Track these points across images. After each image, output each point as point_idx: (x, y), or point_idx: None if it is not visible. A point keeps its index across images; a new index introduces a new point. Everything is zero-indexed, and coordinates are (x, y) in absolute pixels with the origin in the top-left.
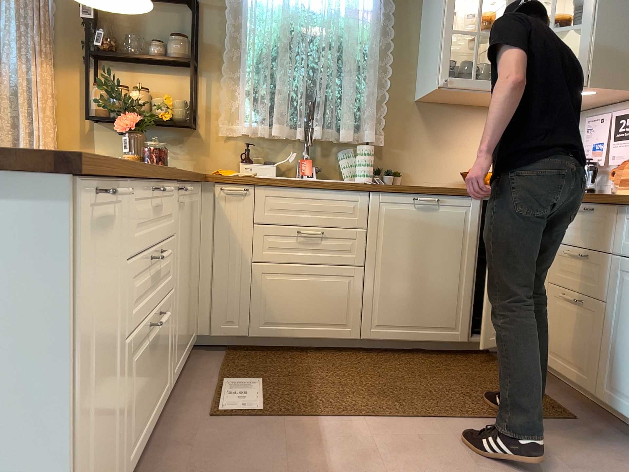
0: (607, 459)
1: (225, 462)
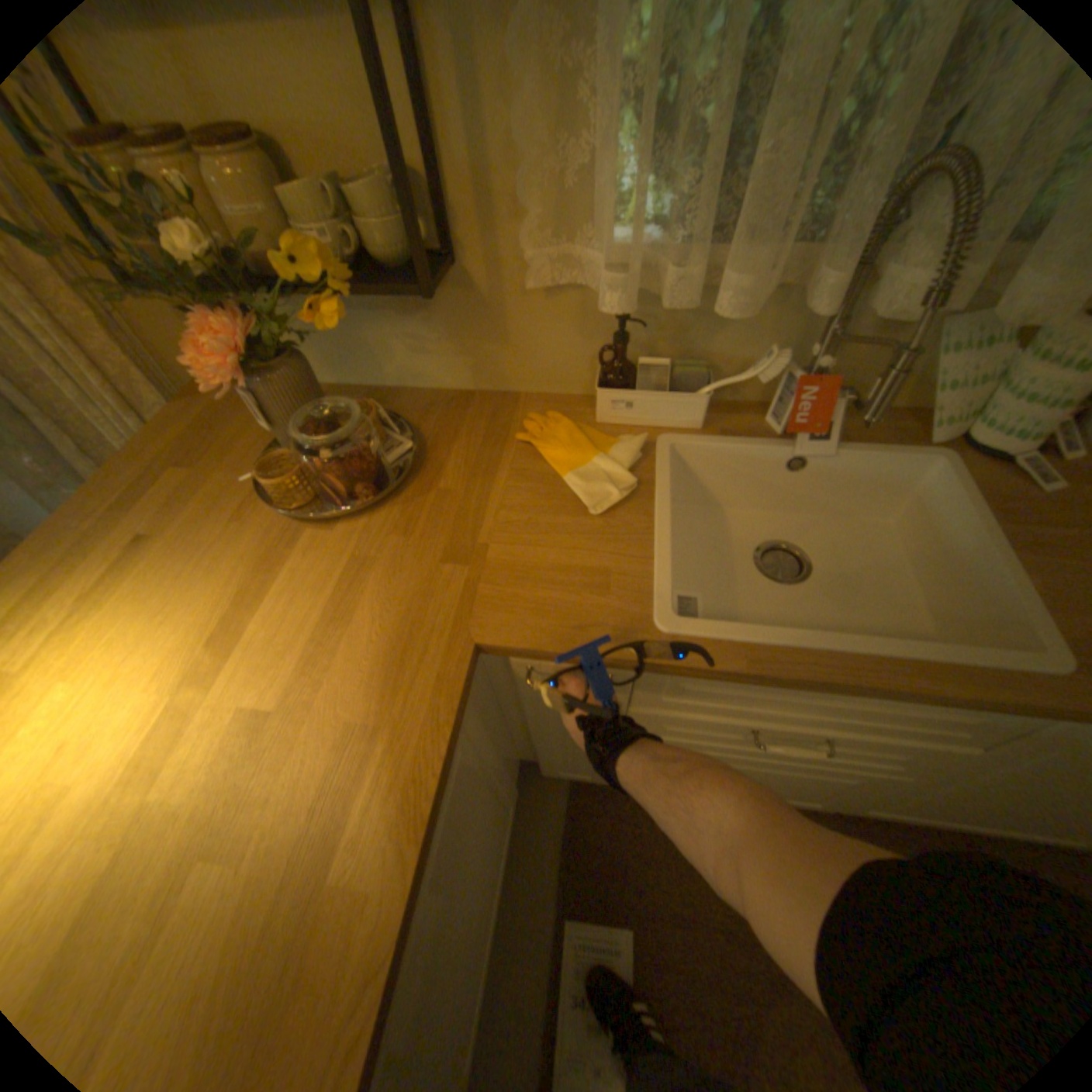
0: None
1: None
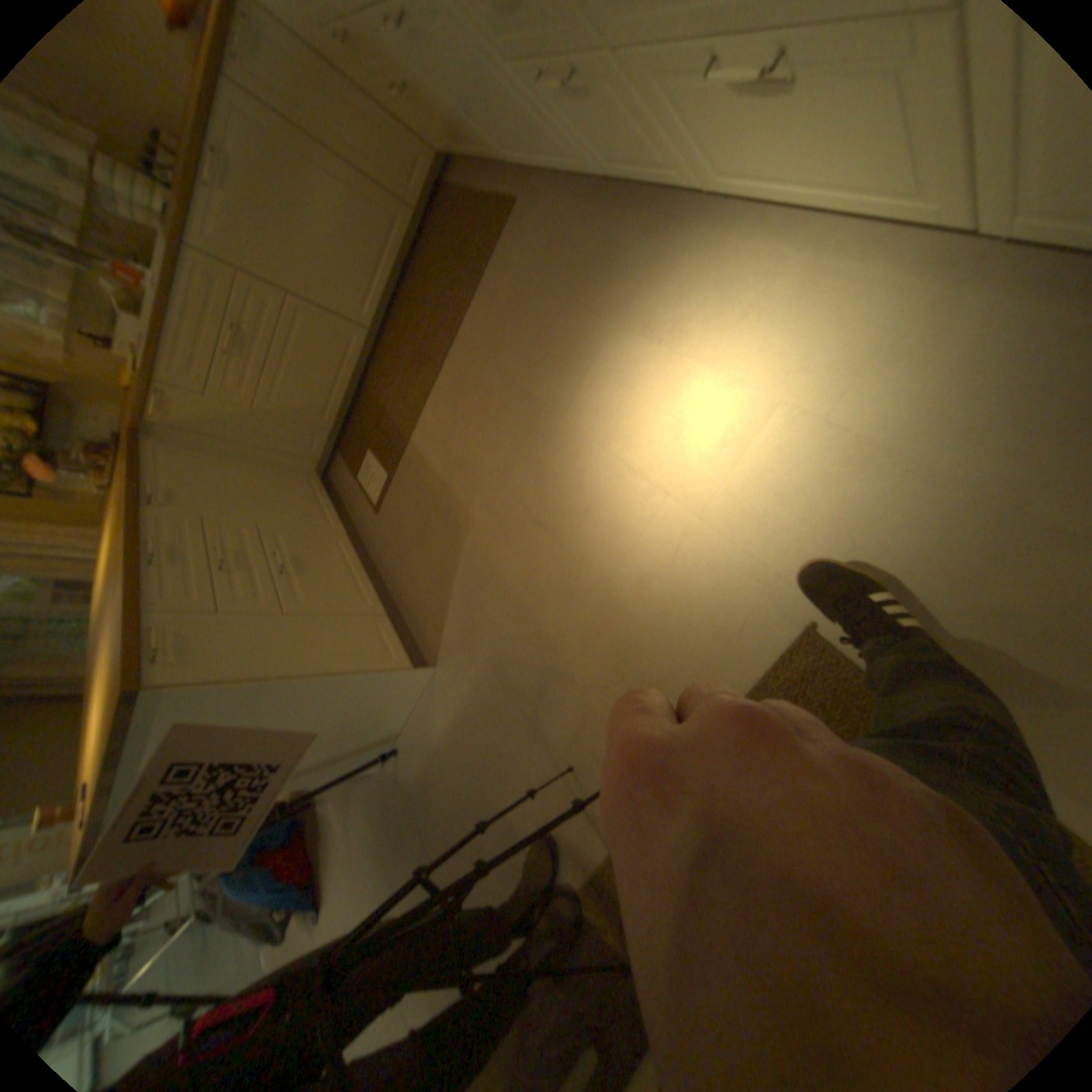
0: (545, 225)
1: (406, 527)
